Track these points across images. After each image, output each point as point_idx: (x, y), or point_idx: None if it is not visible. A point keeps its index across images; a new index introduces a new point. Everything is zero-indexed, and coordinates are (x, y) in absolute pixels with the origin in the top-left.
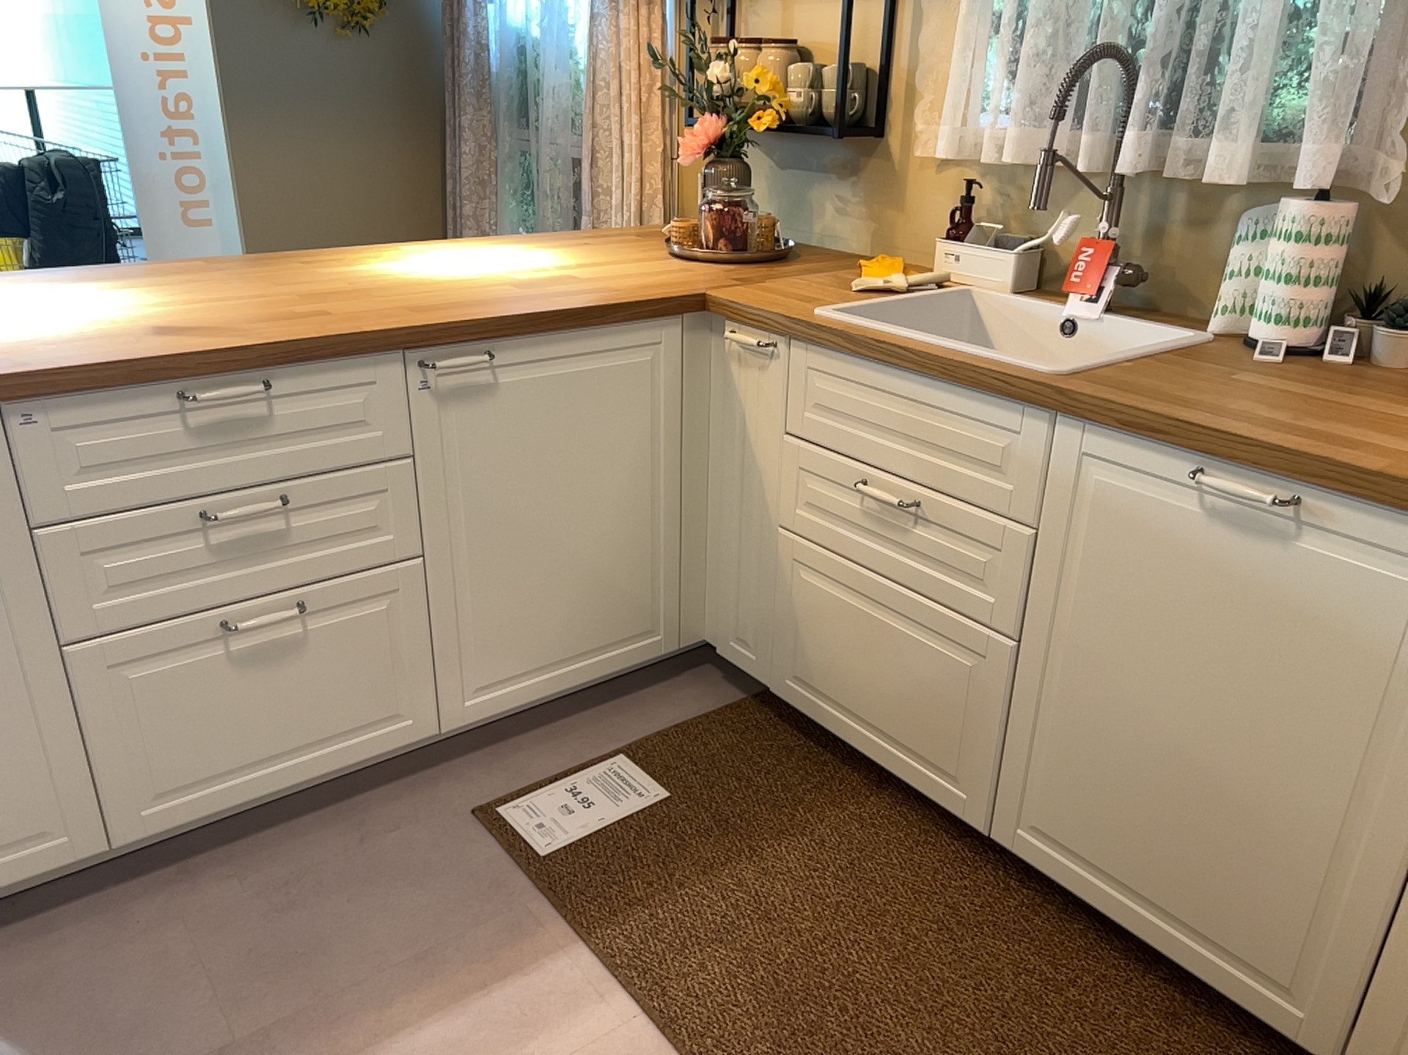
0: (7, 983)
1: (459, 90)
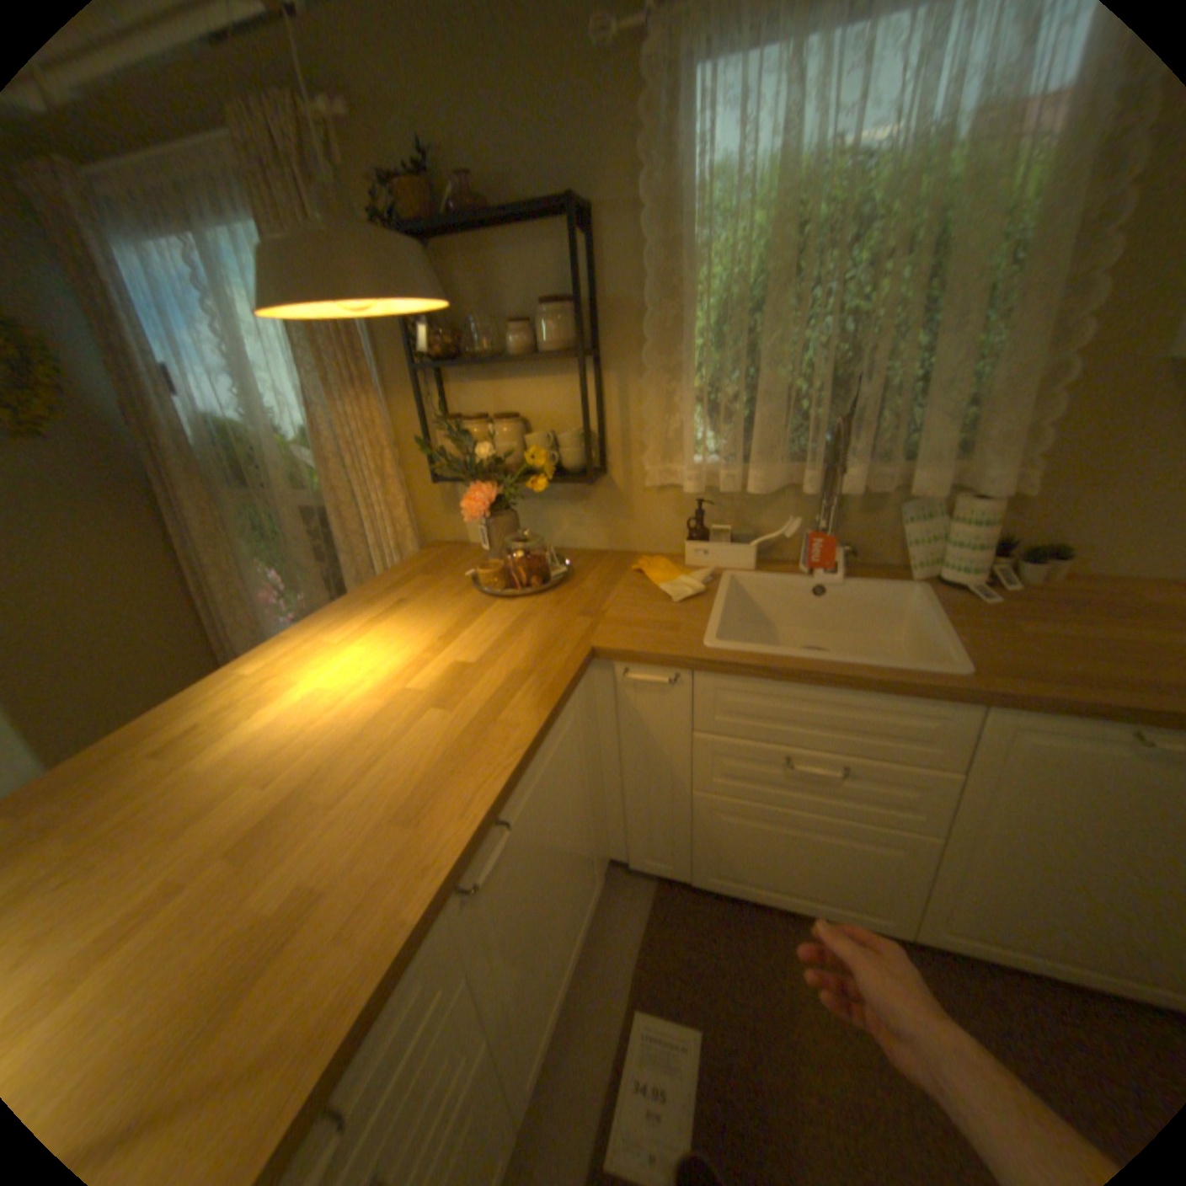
0: None
1: (160, 466)
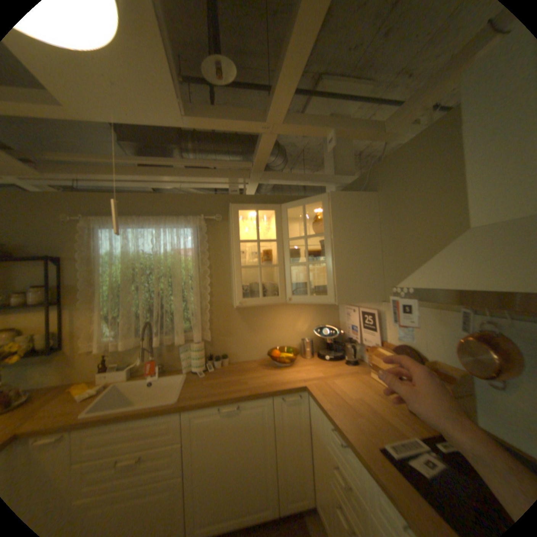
0: None
1: None
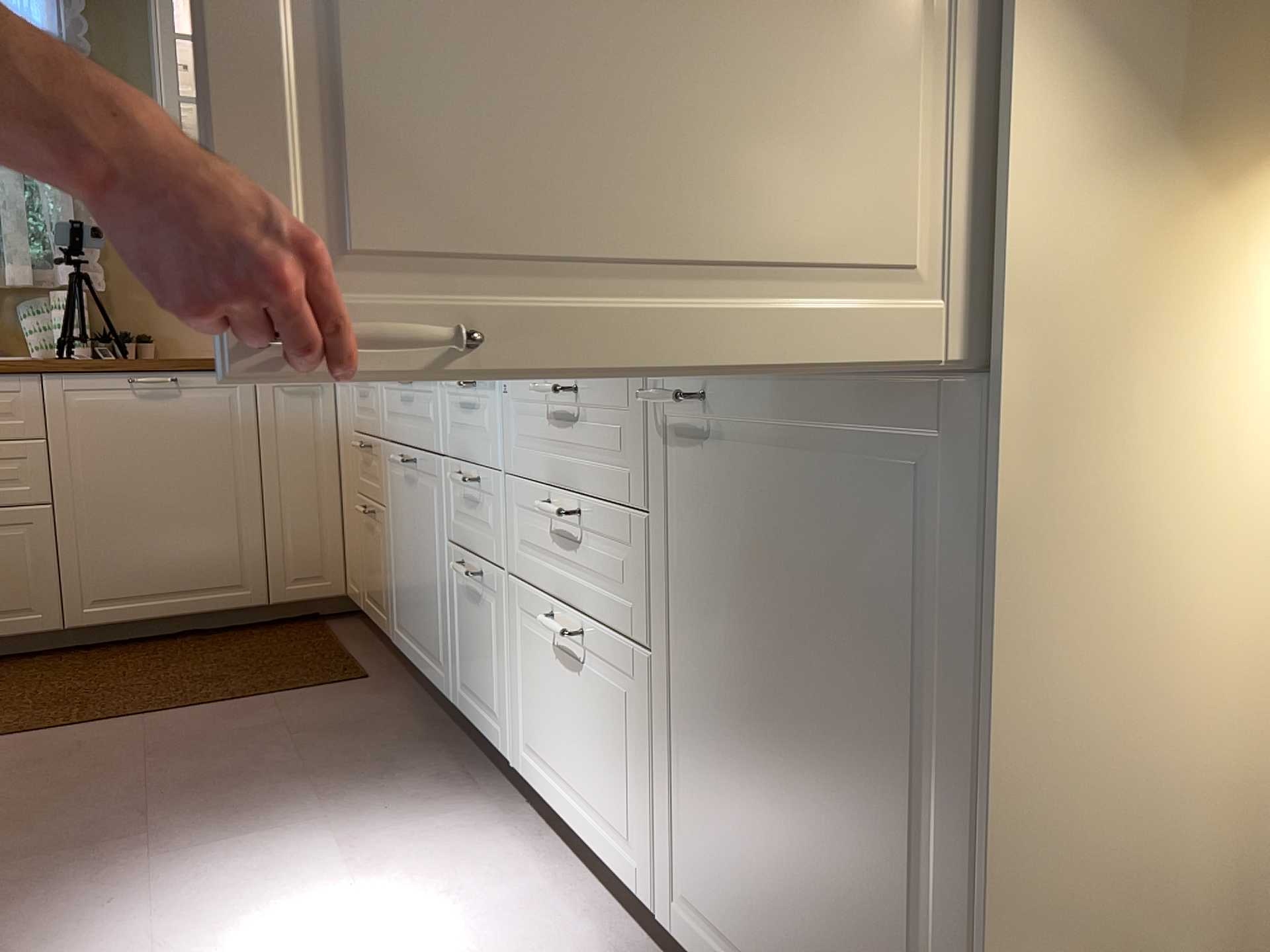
0: None
1: None
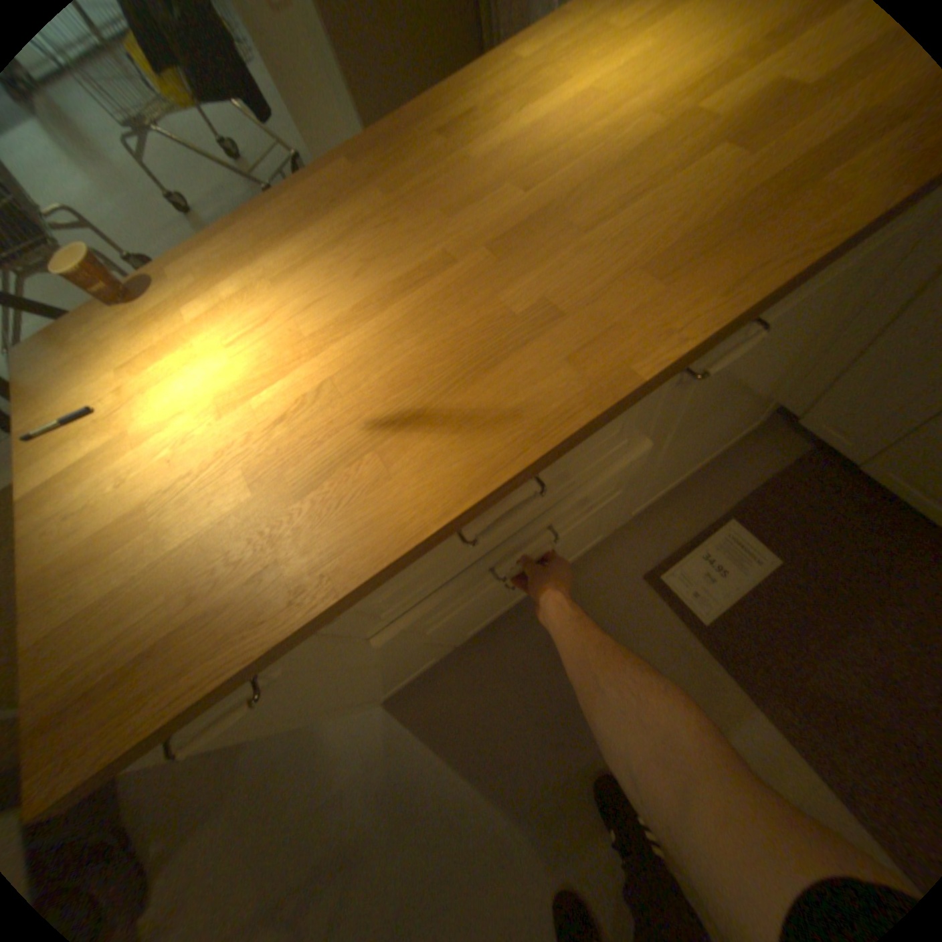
0: (431, 718)
1: None
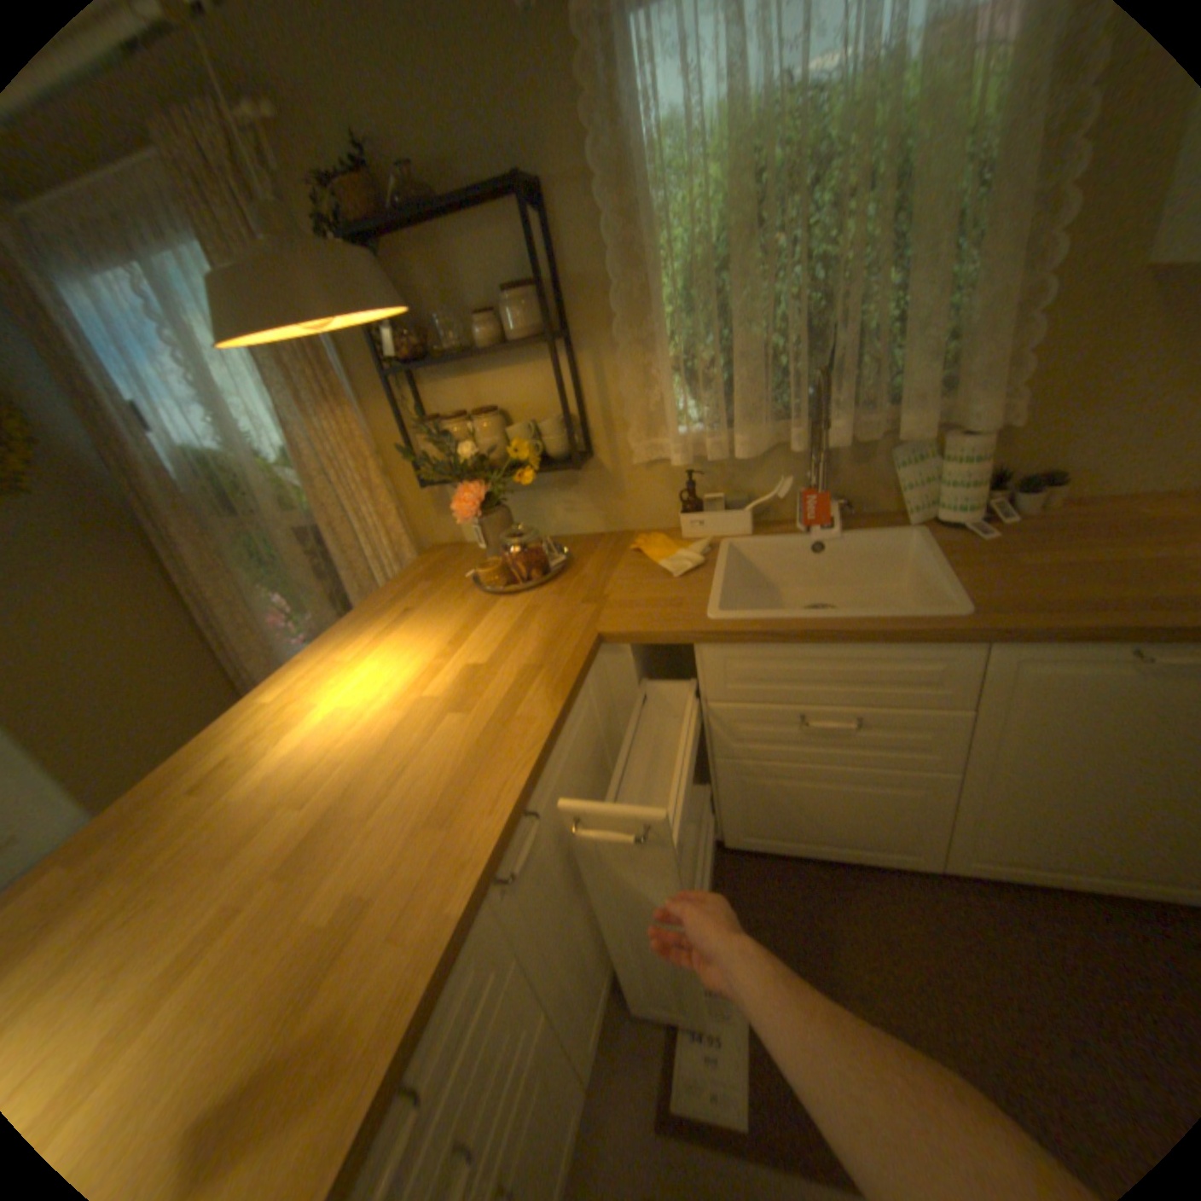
0: None
1: (147, 504)
